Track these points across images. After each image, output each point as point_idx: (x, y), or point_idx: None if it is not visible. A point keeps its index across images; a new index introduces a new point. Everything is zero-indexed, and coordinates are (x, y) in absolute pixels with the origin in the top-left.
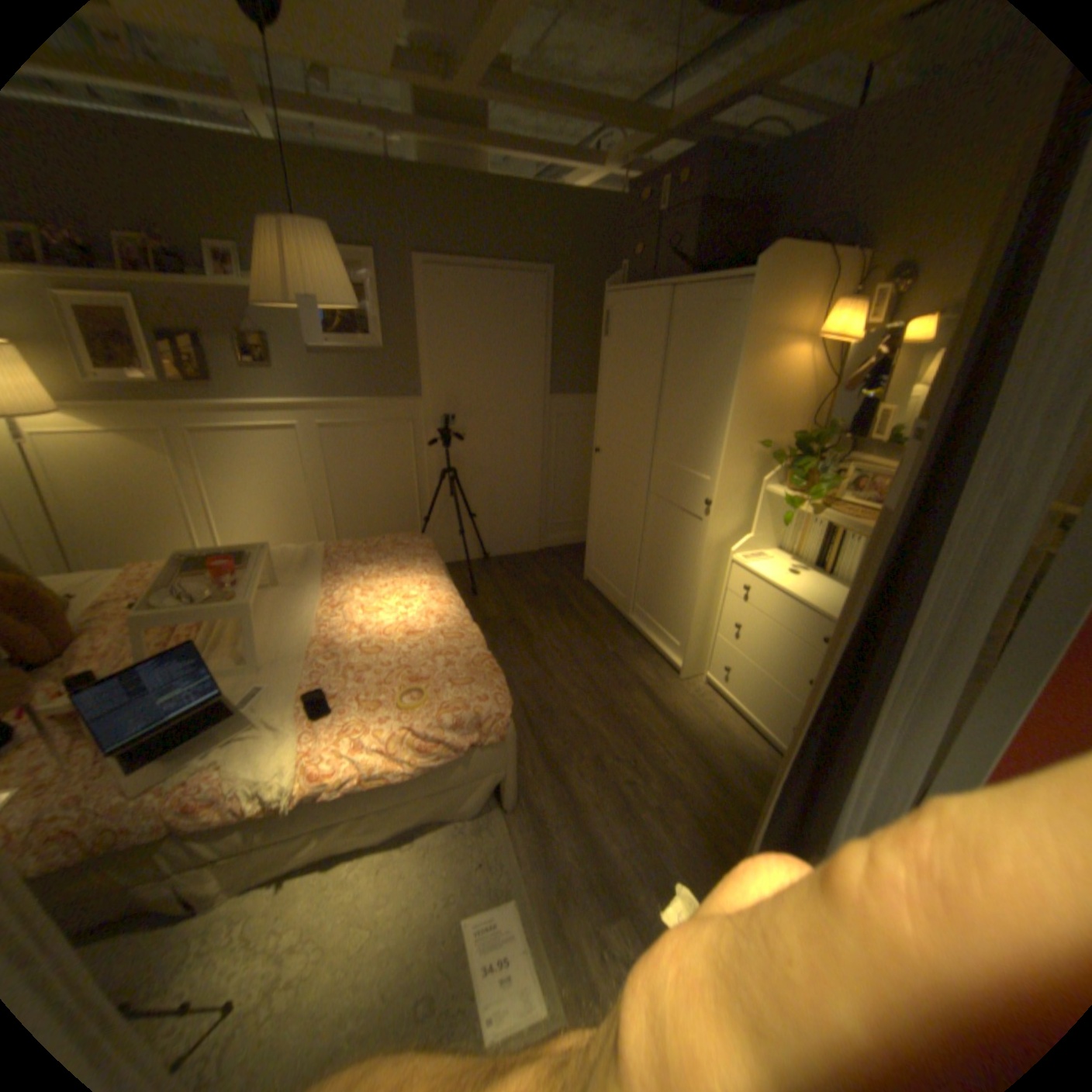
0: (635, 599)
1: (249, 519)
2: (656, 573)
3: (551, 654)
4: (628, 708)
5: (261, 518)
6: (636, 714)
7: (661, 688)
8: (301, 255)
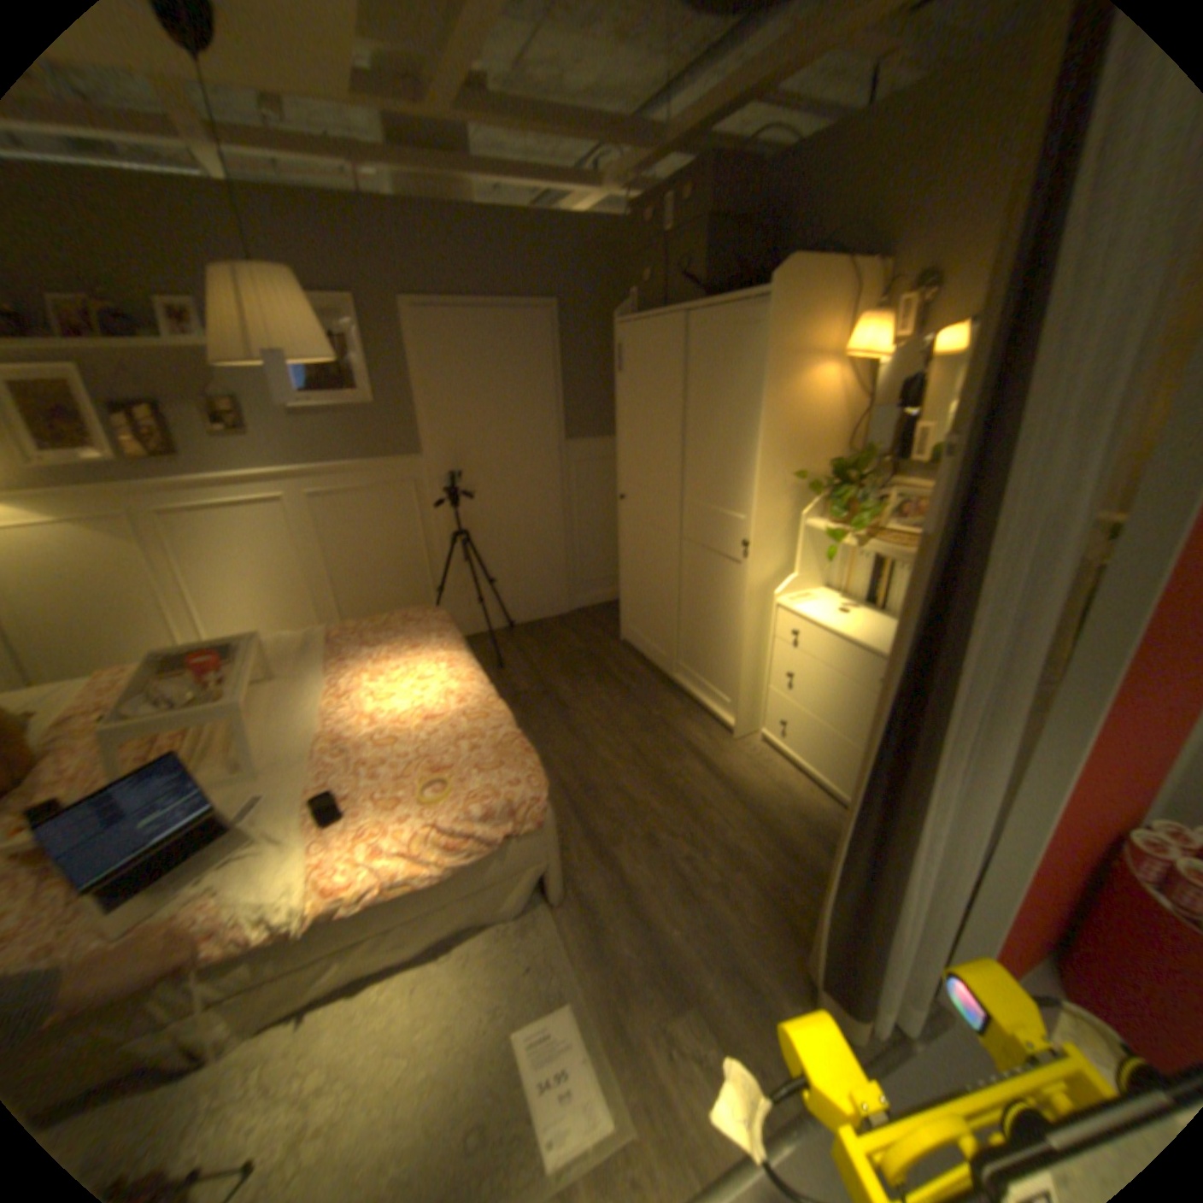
0: (678, 656)
1: (238, 606)
2: (698, 626)
3: (590, 726)
4: (679, 776)
5: (252, 604)
6: (688, 782)
7: (714, 751)
8: (266, 305)
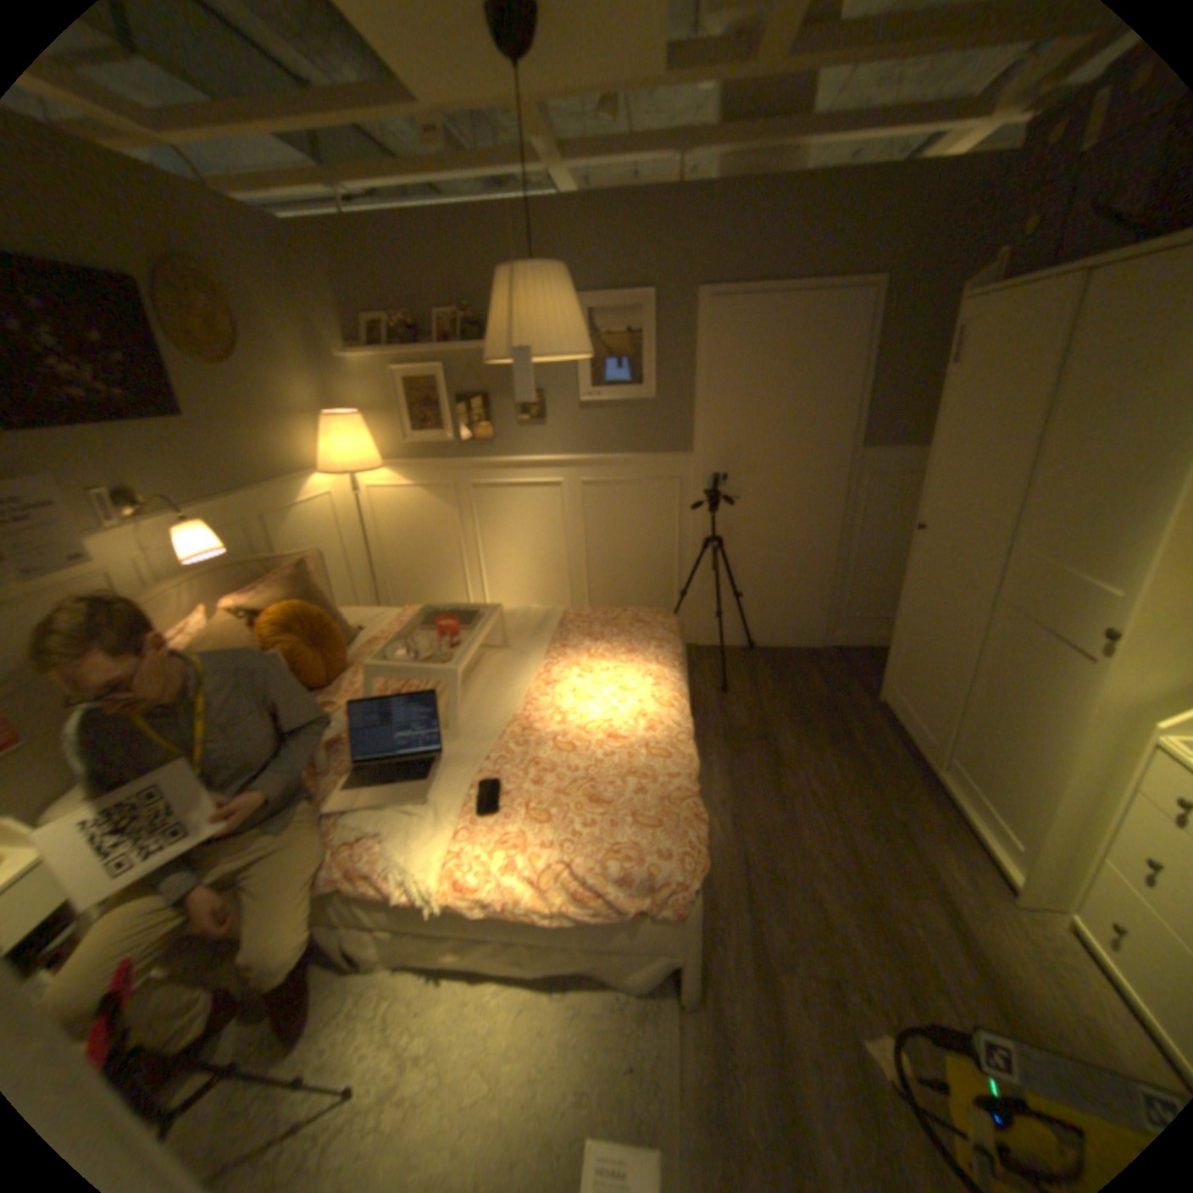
0: (952, 752)
1: (510, 574)
2: (993, 725)
3: (801, 800)
4: (905, 923)
5: (520, 574)
6: (916, 939)
7: (973, 910)
8: (540, 305)
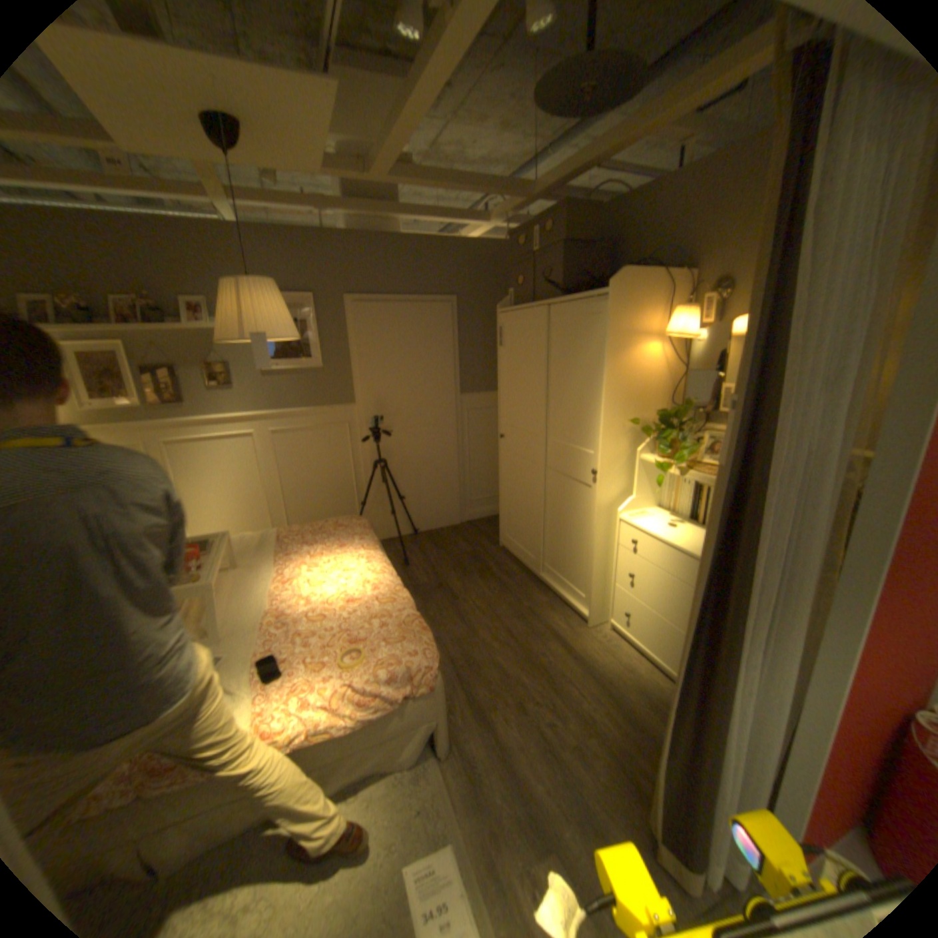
0: (543, 559)
1: (212, 514)
2: (558, 536)
3: (473, 614)
4: (543, 657)
5: (222, 512)
6: (550, 662)
7: (571, 637)
8: (253, 304)
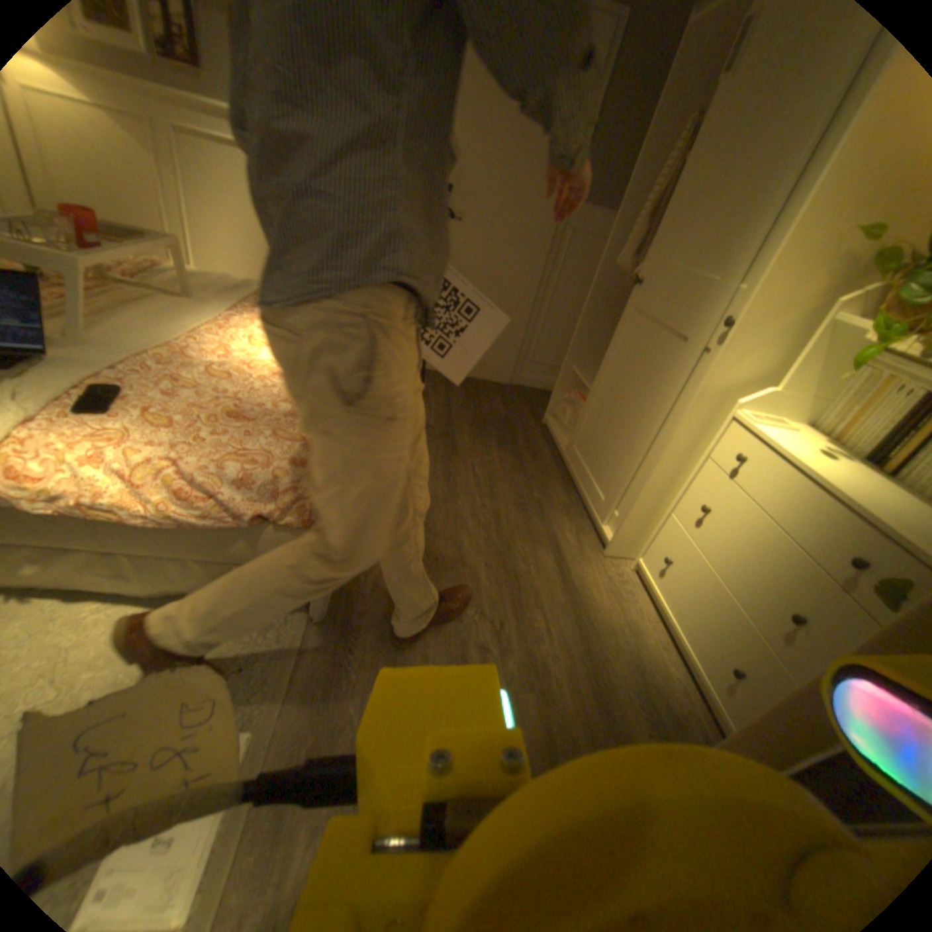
0: (585, 452)
1: (222, 253)
2: (619, 424)
3: (465, 478)
4: (523, 563)
5: (234, 256)
6: (529, 573)
7: (574, 556)
8: None
